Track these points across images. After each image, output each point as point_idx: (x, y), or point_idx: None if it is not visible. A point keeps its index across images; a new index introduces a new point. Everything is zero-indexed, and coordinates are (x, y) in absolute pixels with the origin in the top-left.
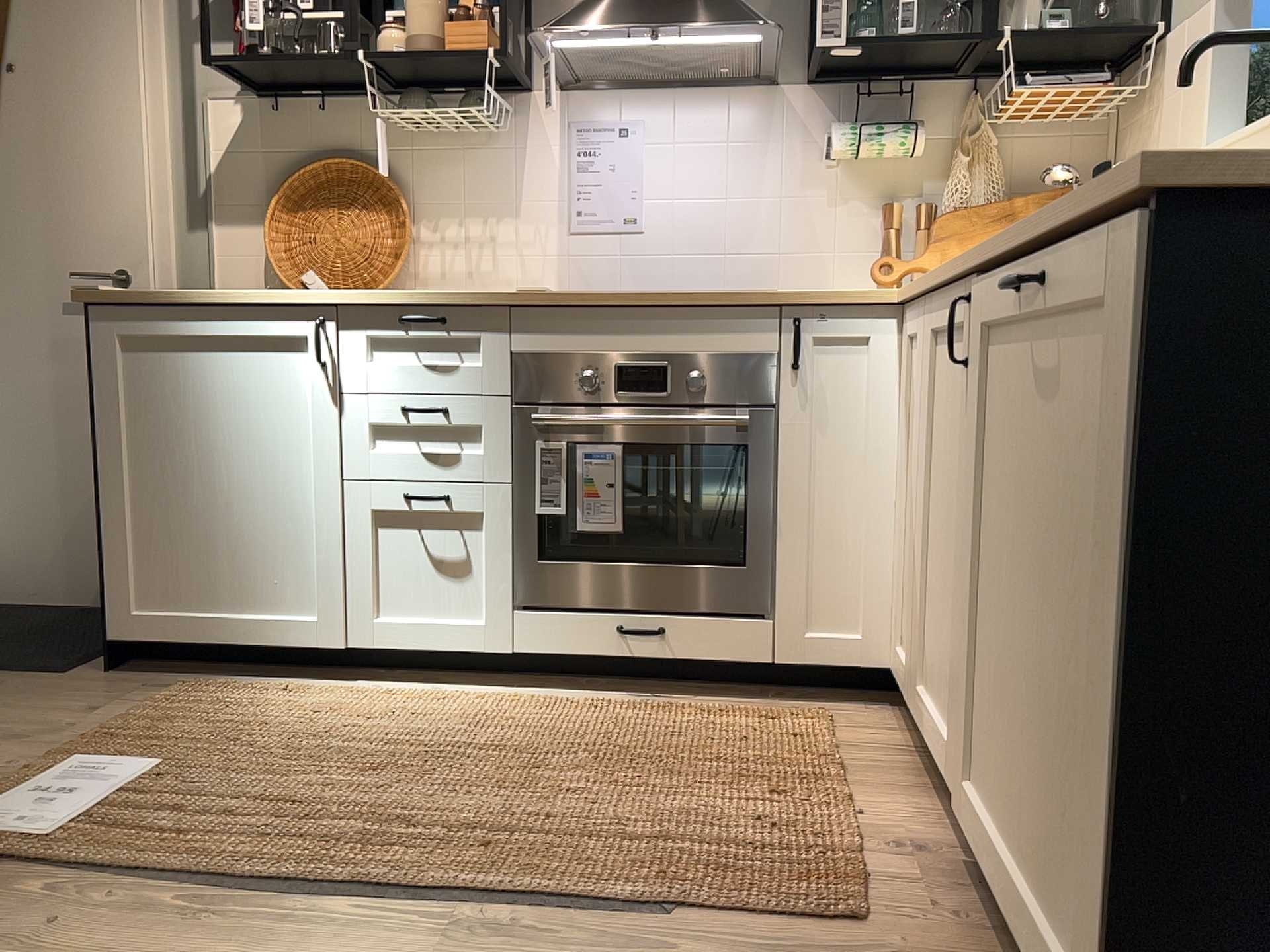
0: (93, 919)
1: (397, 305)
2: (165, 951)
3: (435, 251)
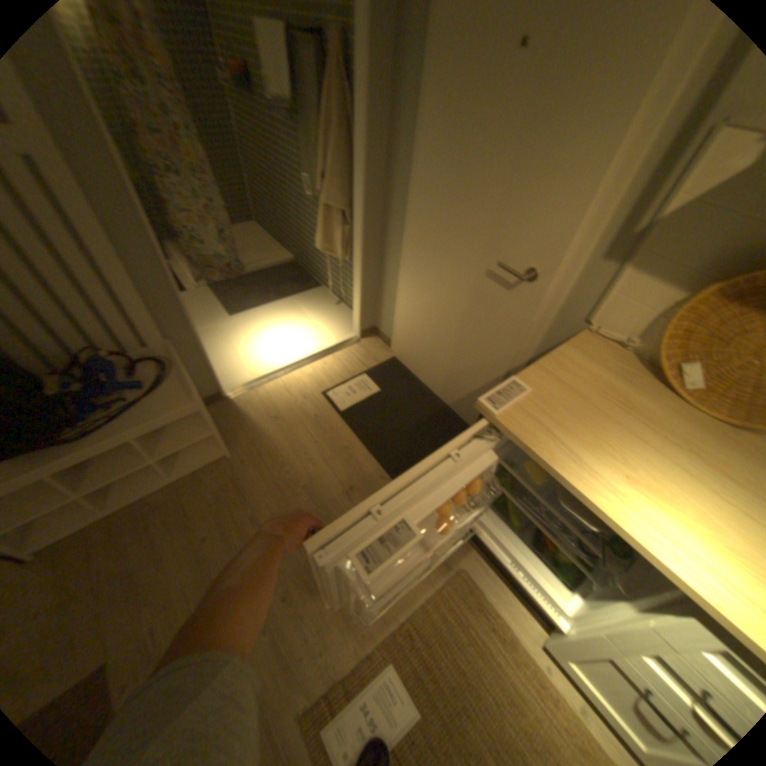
0: None
1: None
2: None
3: None
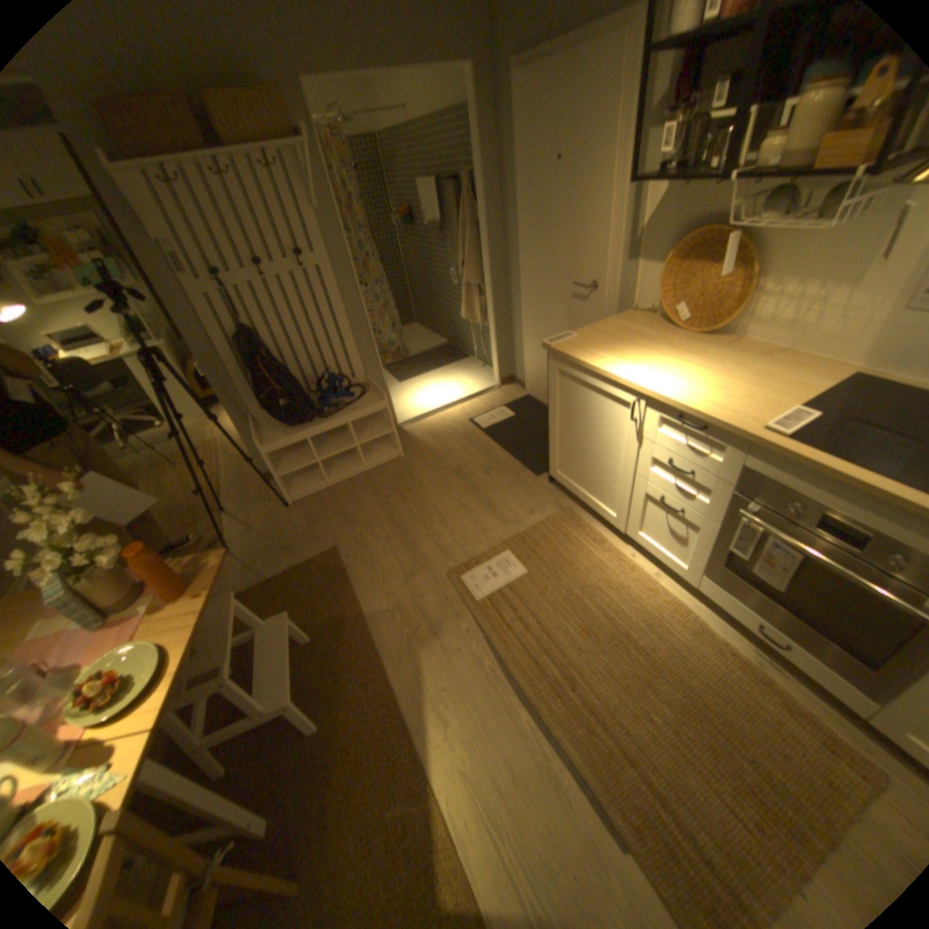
0: (470, 650)
1: (679, 408)
2: (475, 686)
3: (773, 298)
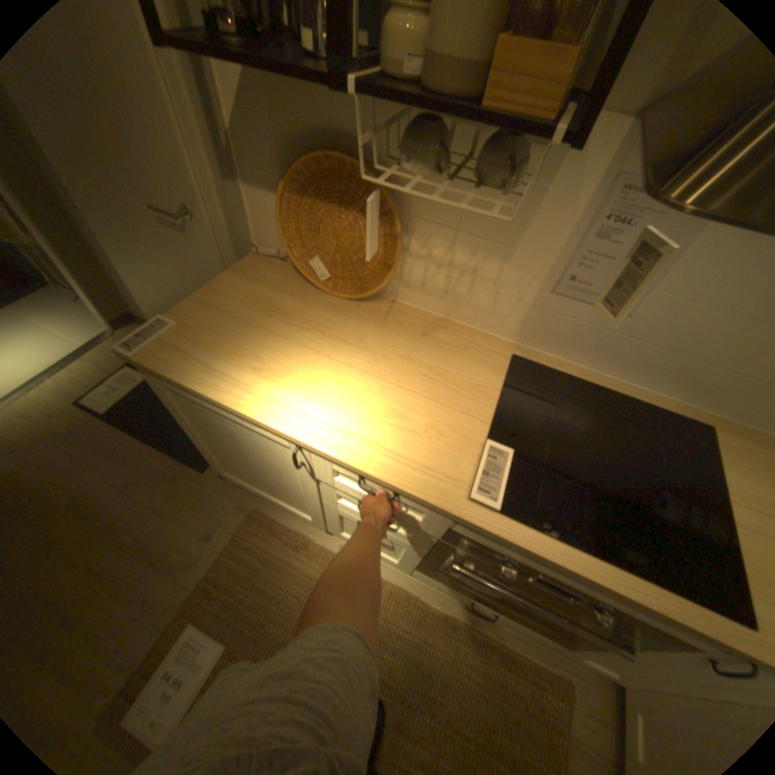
0: None
1: (359, 470)
2: None
3: (422, 261)
